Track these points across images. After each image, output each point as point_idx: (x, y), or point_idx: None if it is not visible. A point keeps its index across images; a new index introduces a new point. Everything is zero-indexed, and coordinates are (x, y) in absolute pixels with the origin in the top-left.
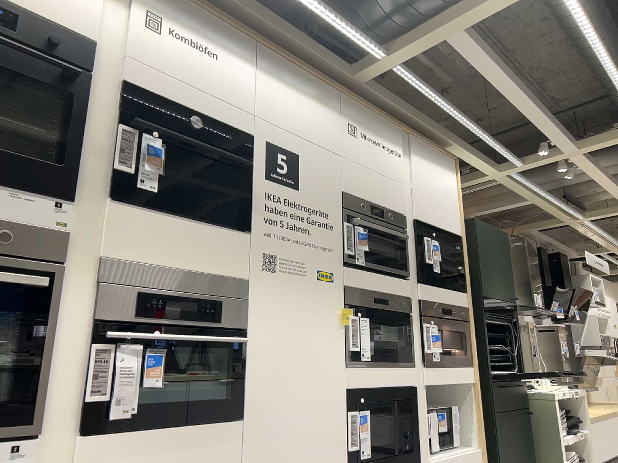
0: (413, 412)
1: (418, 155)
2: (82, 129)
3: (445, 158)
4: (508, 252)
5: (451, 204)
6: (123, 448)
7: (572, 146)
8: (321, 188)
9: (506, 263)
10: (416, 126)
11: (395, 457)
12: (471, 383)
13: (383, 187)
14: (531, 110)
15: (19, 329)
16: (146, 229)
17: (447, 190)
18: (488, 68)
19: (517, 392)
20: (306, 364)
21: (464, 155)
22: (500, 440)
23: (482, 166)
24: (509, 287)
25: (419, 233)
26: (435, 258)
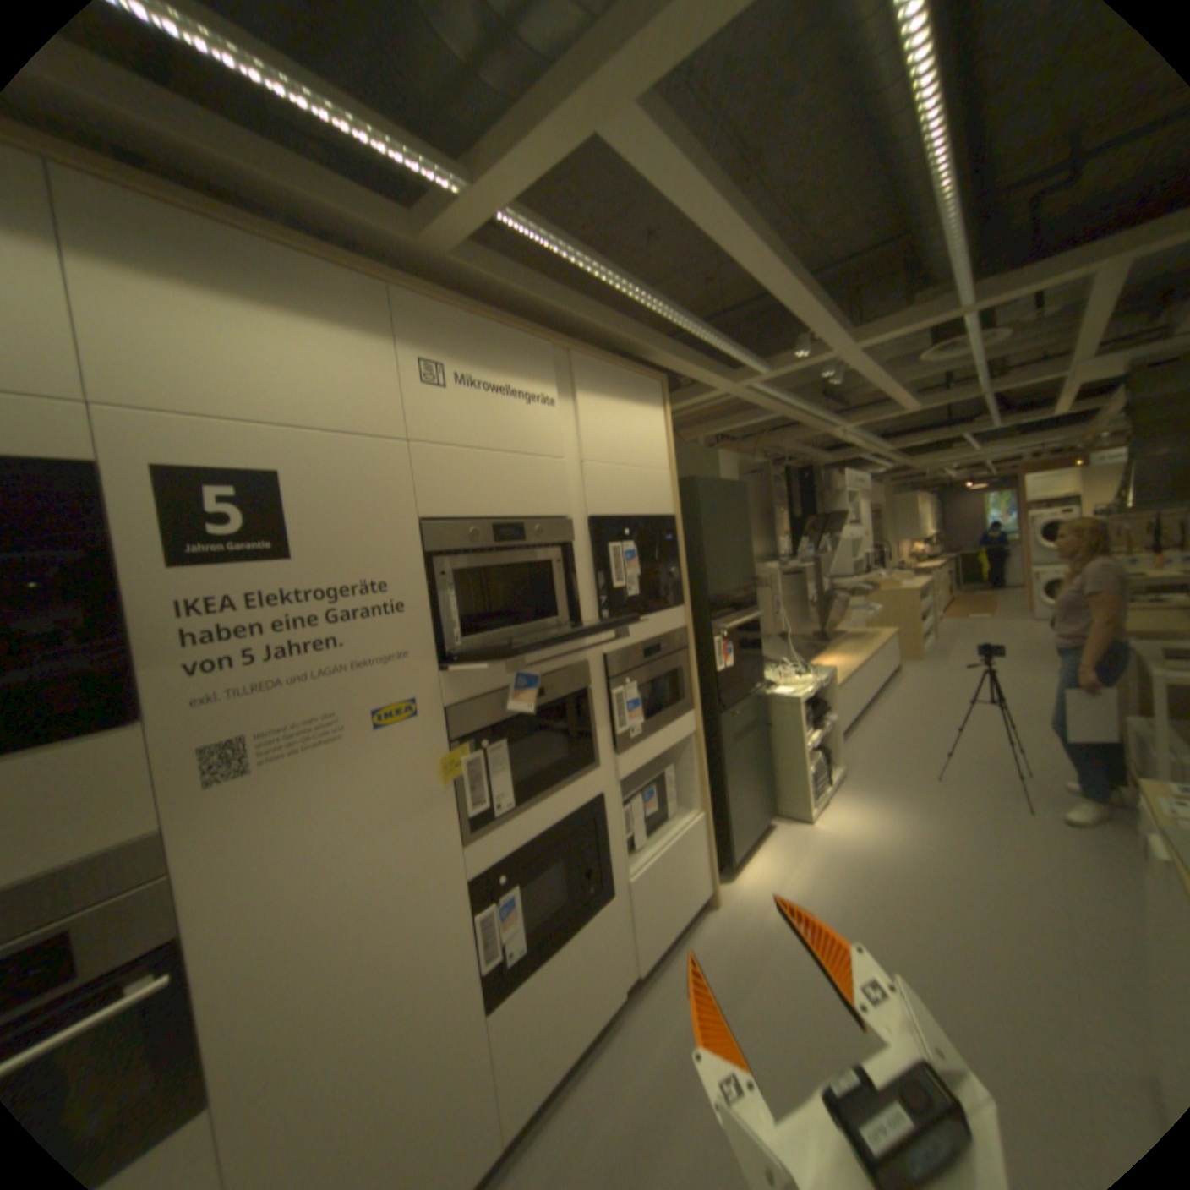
0: (598, 836)
1: (590, 392)
2: None
3: (643, 384)
4: (746, 513)
5: (656, 467)
6: None
7: (850, 341)
8: (359, 535)
9: (744, 531)
10: (586, 330)
11: (569, 921)
12: (691, 734)
13: (517, 482)
14: (788, 288)
15: None
16: None
17: (649, 443)
18: (704, 207)
19: (753, 708)
20: (365, 900)
21: (679, 367)
22: (730, 786)
23: (710, 380)
24: (747, 566)
25: (598, 541)
26: (628, 575)
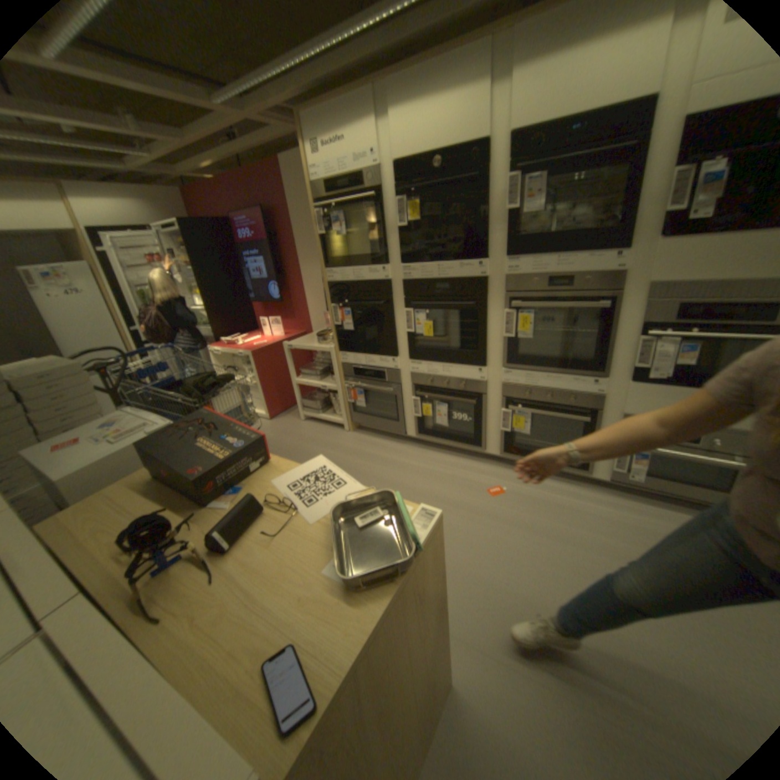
0: None
1: None
2: (639, 187)
3: None
4: None
5: None
6: (660, 392)
7: None
8: None
9: None
10: None
11: None
12: None
13: None
14: None
15: (605, 320)
16: (693, 253)
17: None
18: None
19: None
20: None
21: None
22: None
23: None
24: None
25: None
26: None
